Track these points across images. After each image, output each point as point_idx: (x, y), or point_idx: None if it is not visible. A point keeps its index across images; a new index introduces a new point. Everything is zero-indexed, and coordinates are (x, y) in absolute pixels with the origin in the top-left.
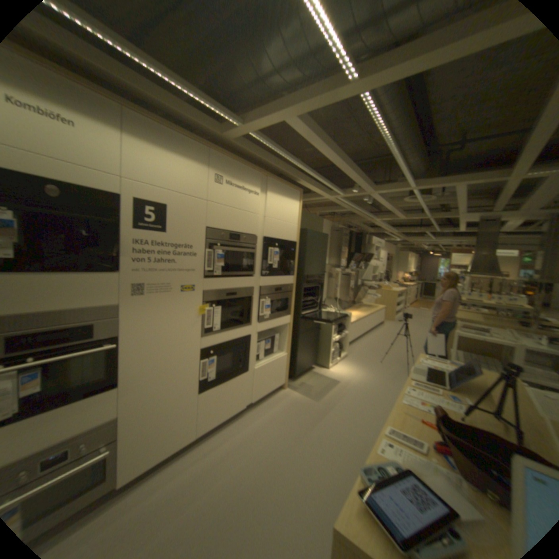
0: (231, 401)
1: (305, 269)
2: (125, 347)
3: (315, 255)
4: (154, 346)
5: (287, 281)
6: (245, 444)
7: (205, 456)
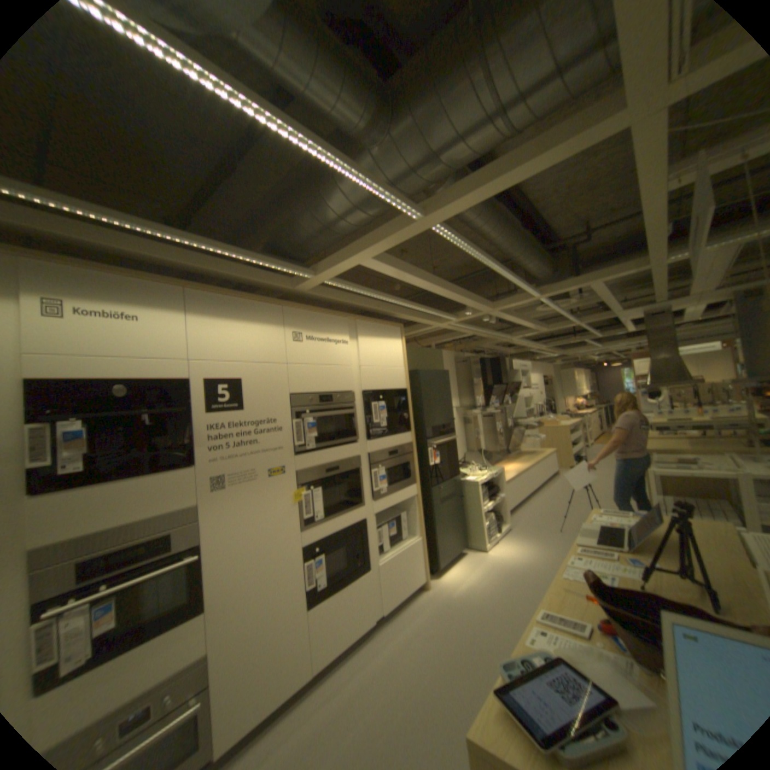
0: (354, 618)
1: (426, 420)
2: (210, 558)
3: (436, 399)
4: (245, 553)
5: (404, 440)
6: (381, 677)
7: (328, 701)
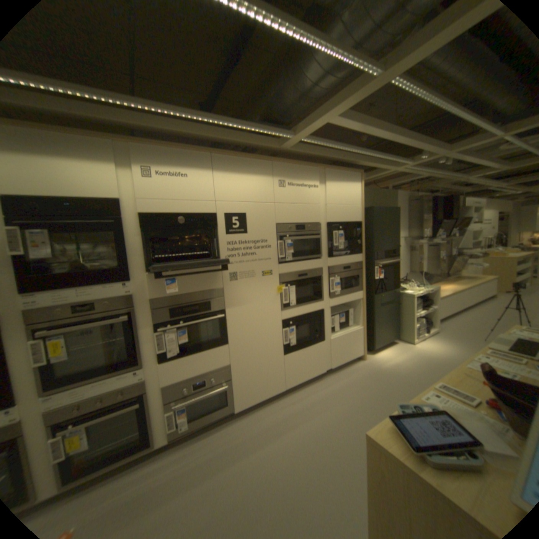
0: (312, 365)
1: (376, 246)
2: (230, 317)
3: (386, 230)
4: (249, 317)
5: (356, 259)
6: (327, 400)
7: (294, 404)
